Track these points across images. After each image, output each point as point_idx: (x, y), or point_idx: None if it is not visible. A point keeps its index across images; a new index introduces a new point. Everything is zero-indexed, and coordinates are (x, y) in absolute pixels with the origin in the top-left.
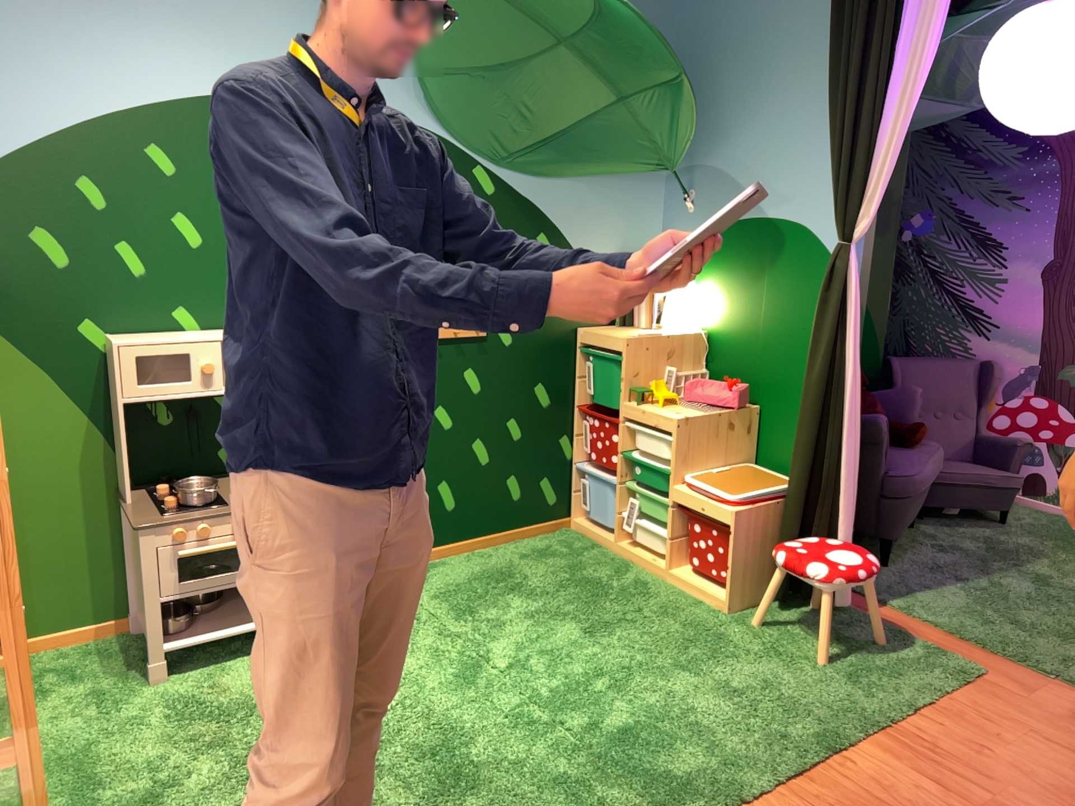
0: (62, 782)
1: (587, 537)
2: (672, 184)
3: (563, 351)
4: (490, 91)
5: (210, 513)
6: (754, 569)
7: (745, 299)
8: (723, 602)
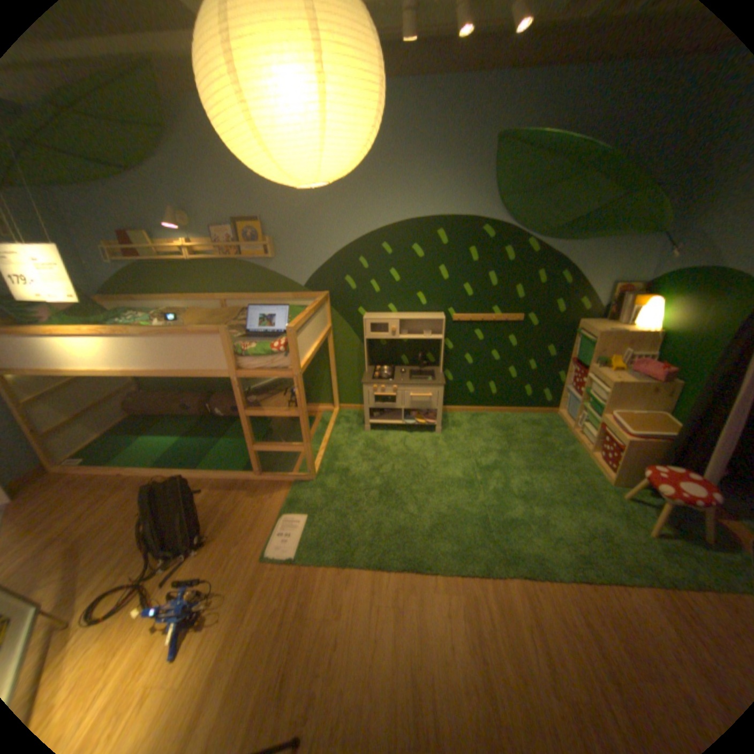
0: (329, 455)
1: (562, 421)
2: (668, 238)
3: (568, 331)
4: (540, 199)
5: (385, 383)
6: (638, 472)
7: (694, 318)
8: (612, 481)
